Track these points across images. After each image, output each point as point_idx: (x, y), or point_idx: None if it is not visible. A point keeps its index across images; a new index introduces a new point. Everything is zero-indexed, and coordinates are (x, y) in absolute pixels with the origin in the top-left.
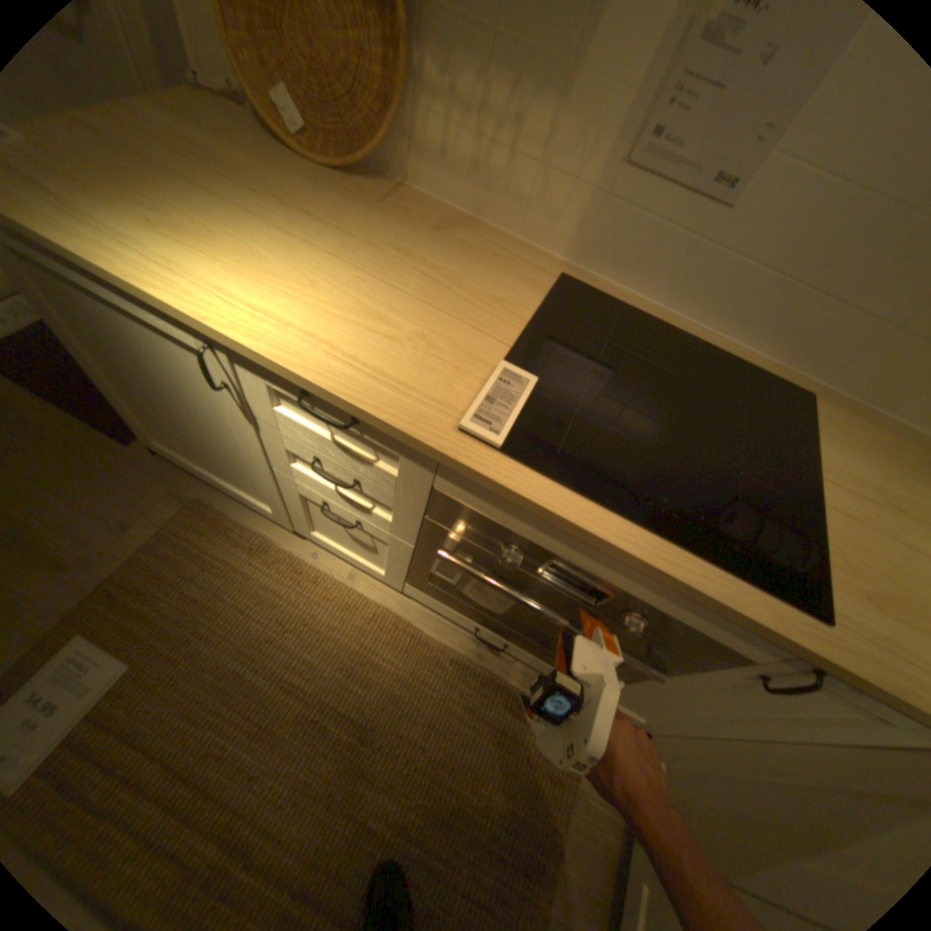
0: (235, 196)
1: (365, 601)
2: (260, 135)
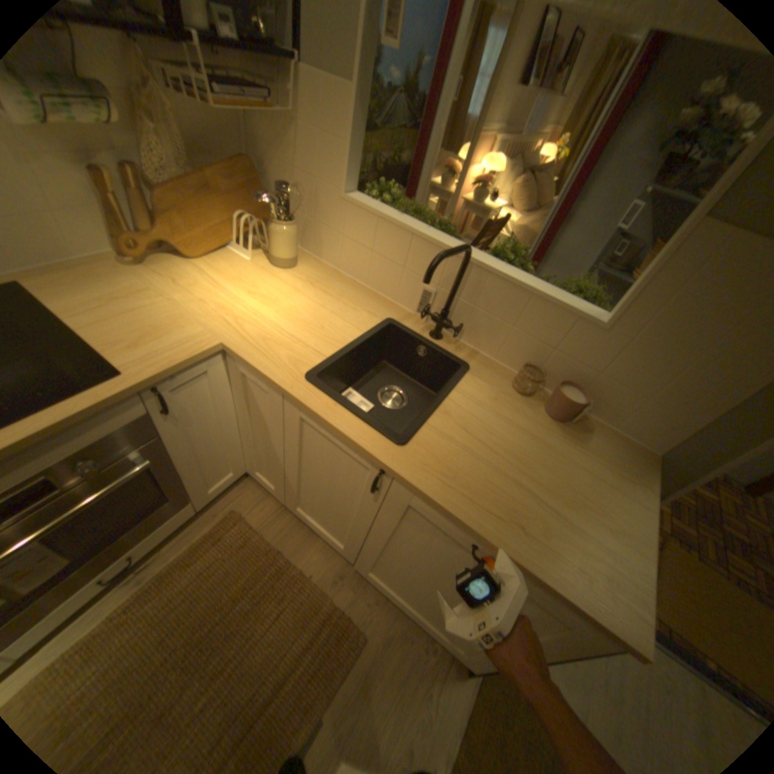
0: None
1: None
2: None
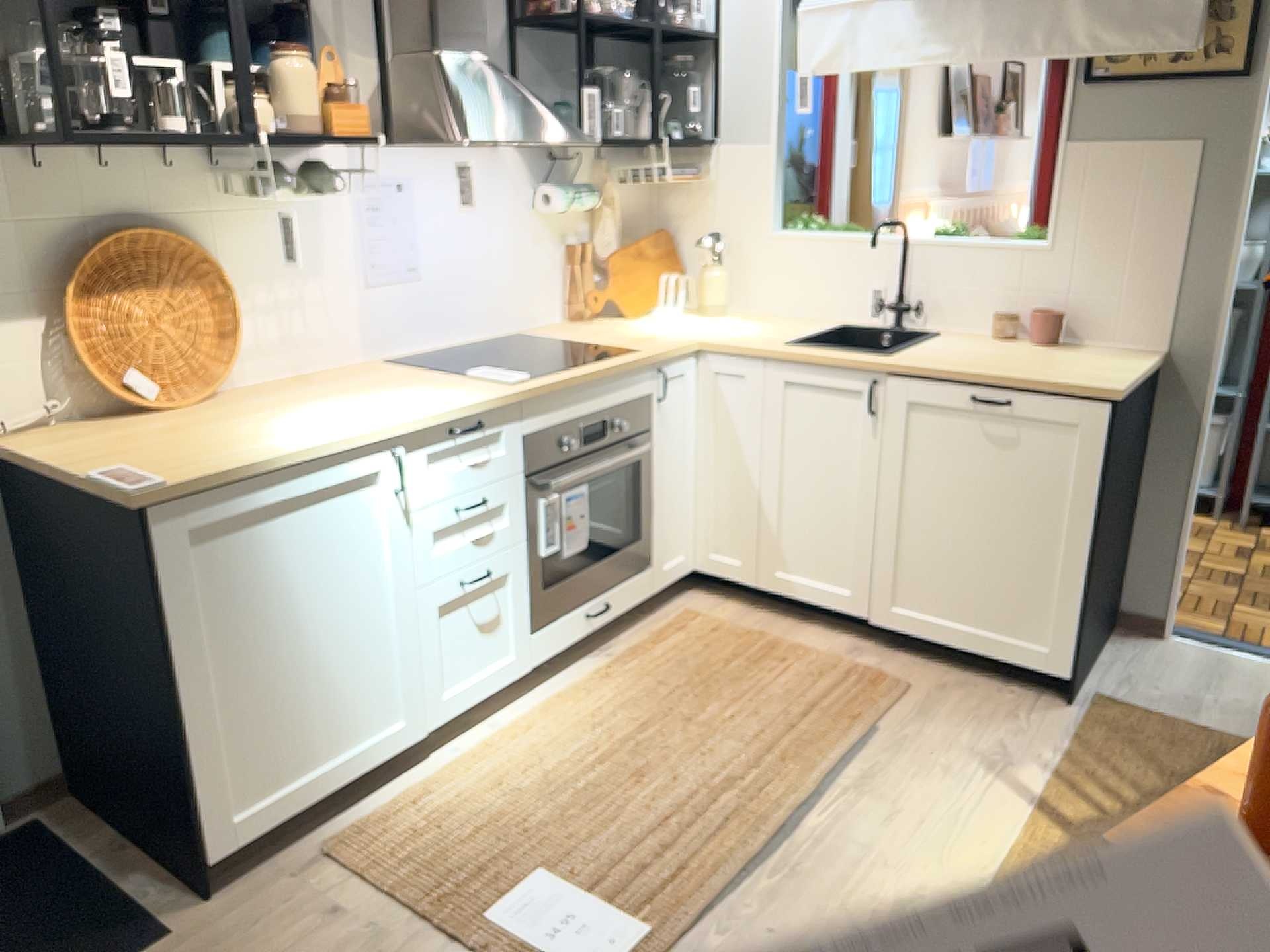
0: (241, 422)
1: (527, 716)
2: (137, 416)
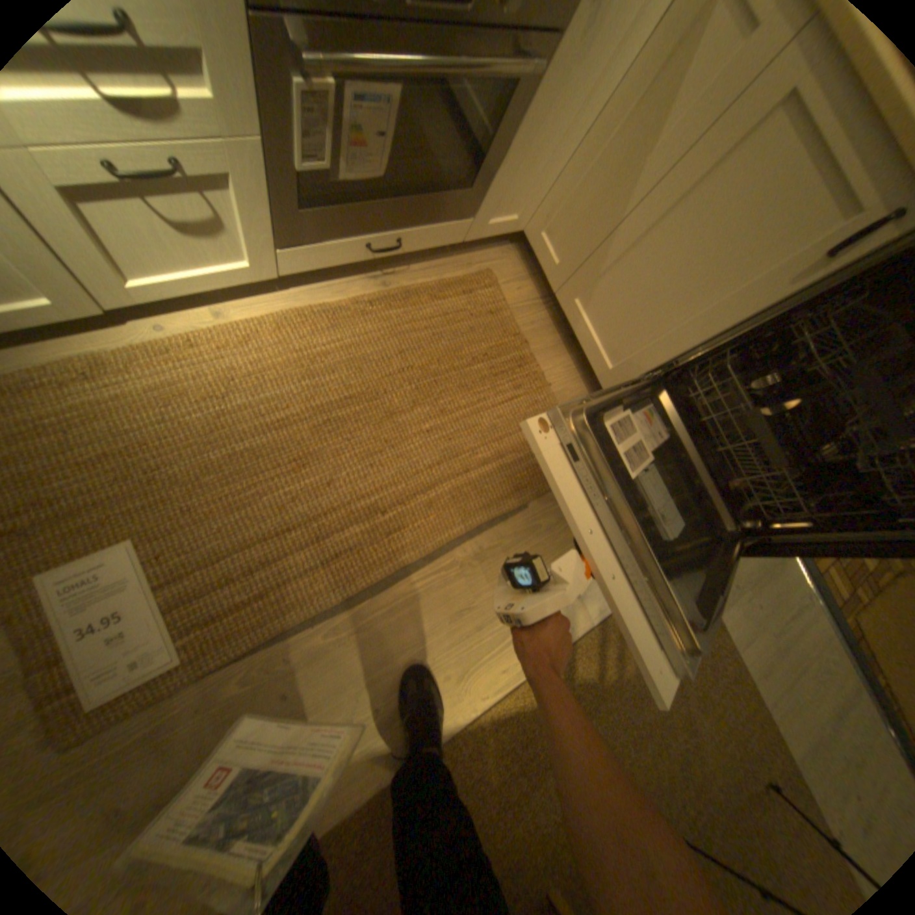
0: None
1: (255, 320)
2: None
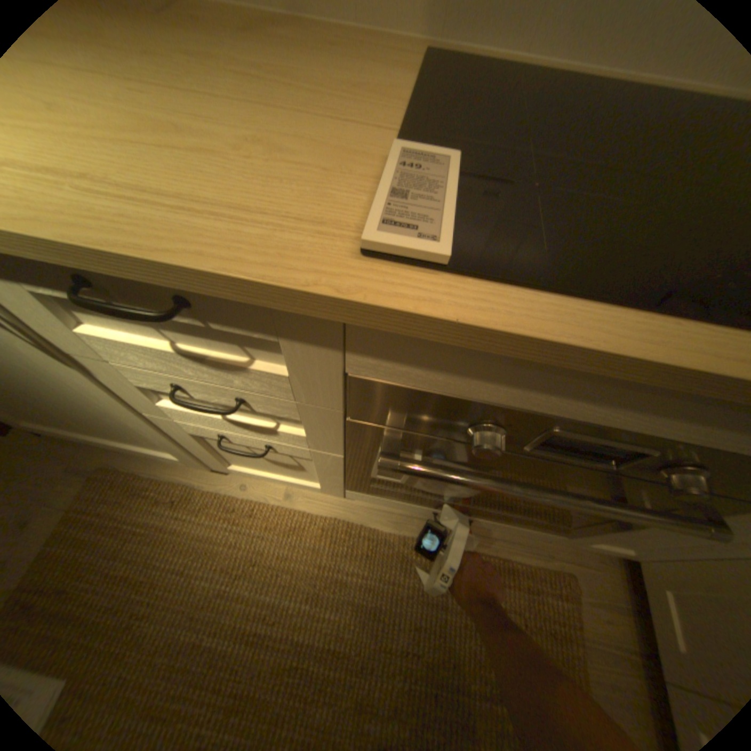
0: None
1: (310, 516)
2: None
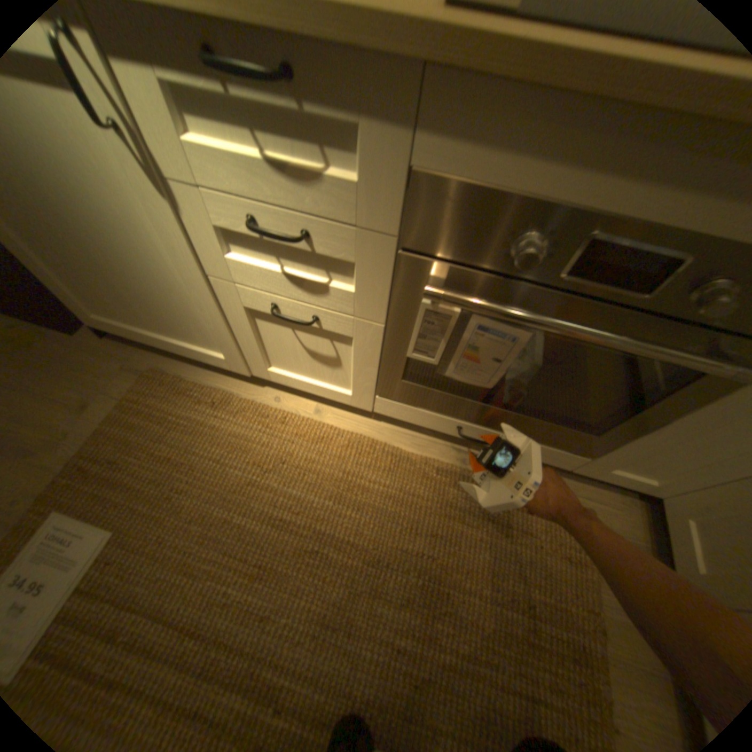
0: None
1: (337, 429)
2: None
